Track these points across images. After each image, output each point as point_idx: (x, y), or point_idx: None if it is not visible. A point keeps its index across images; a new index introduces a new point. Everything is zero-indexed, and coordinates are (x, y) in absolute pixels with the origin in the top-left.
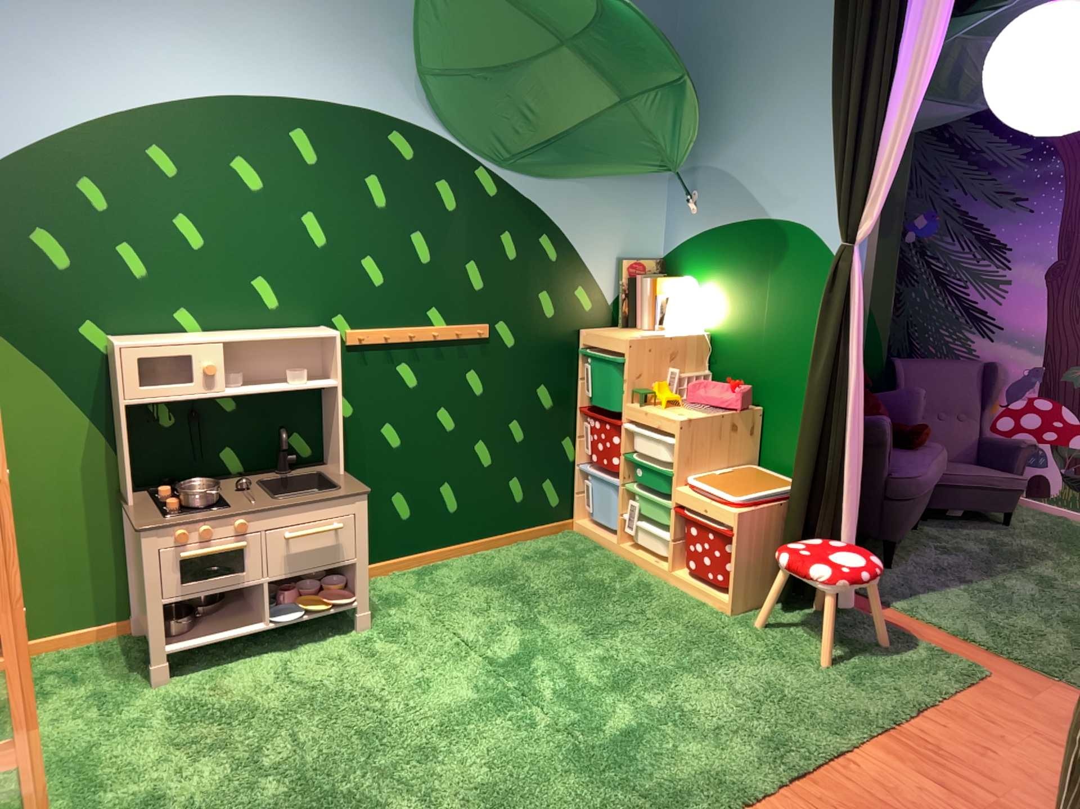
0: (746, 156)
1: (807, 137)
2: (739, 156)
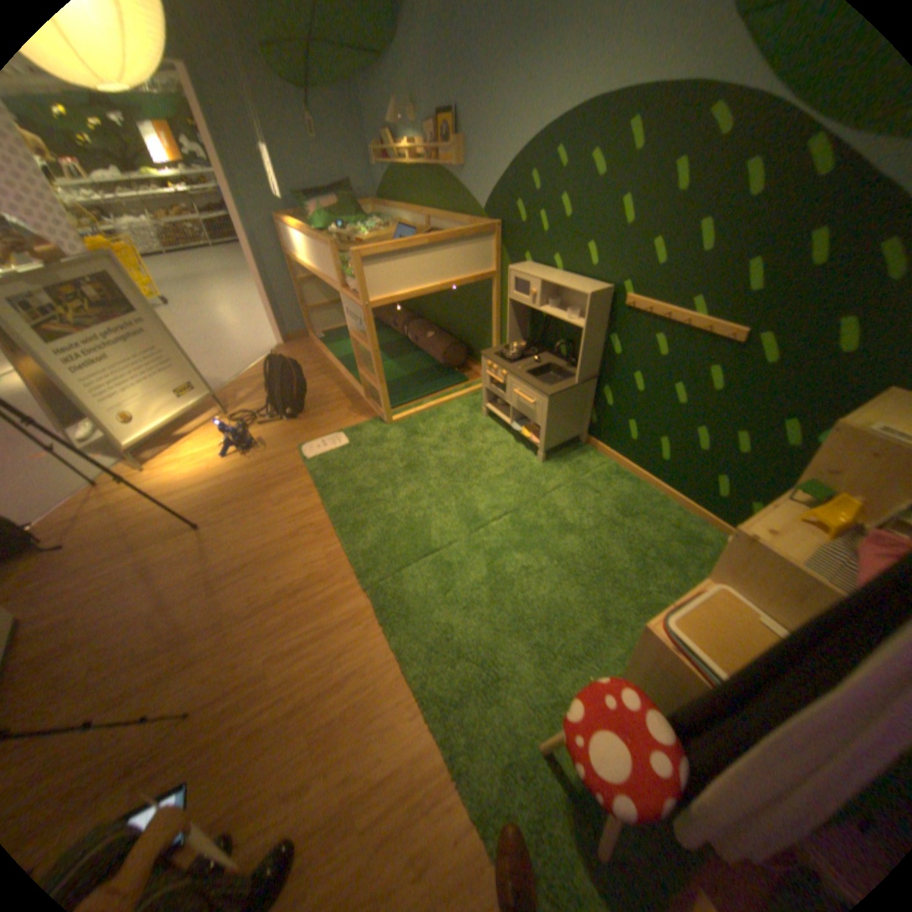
0: None
1: None
2: None
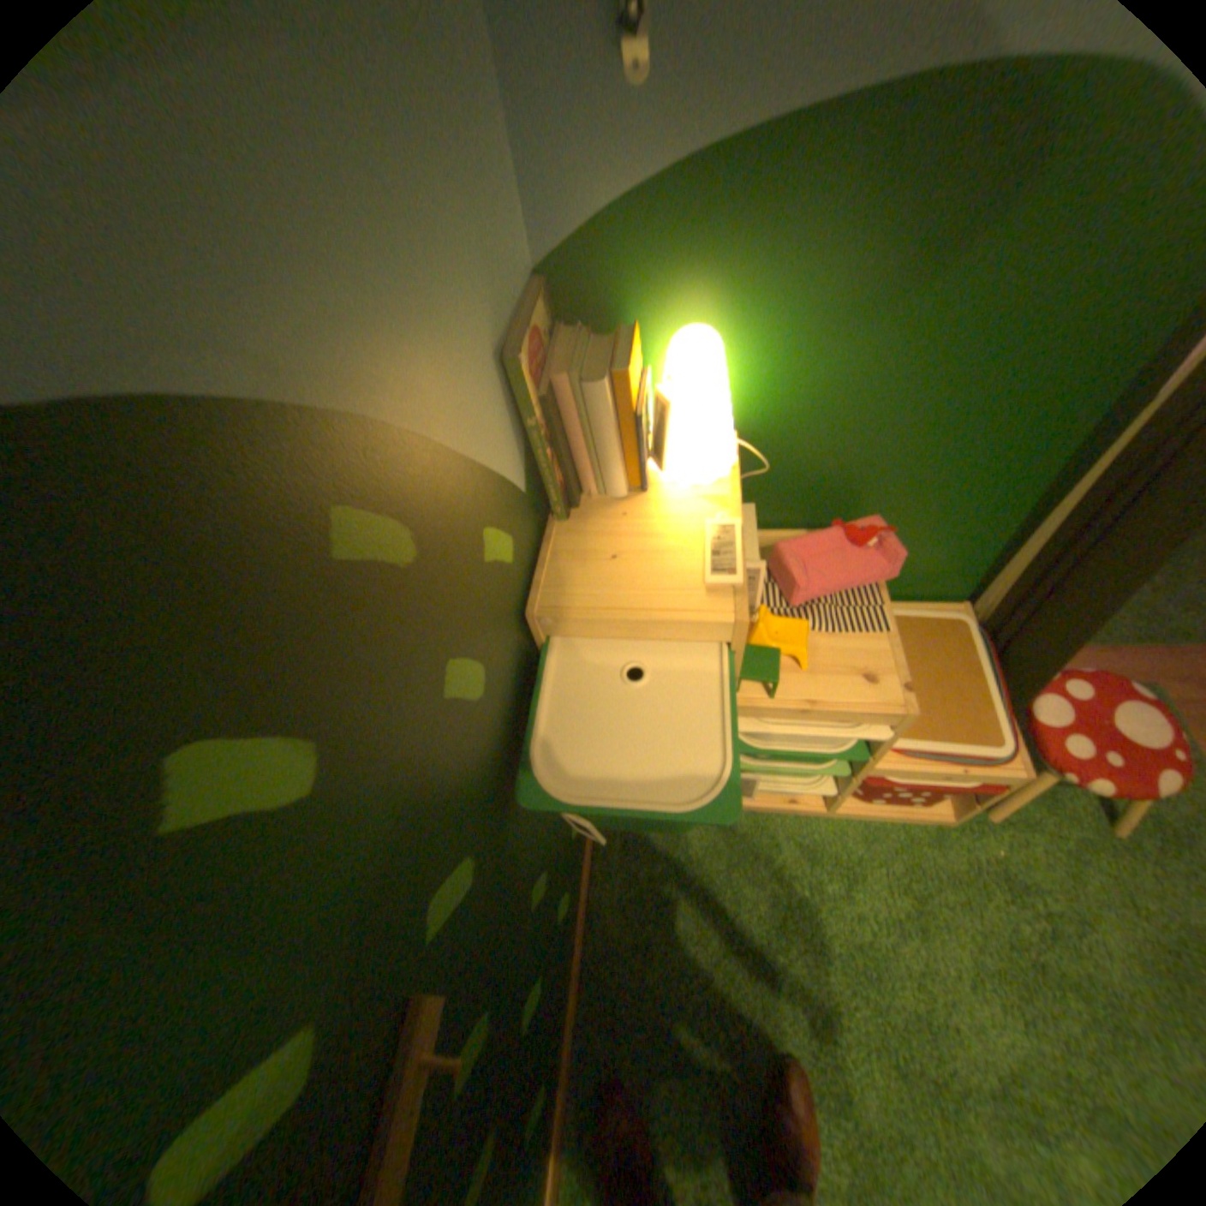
0: None
1: None
2: None
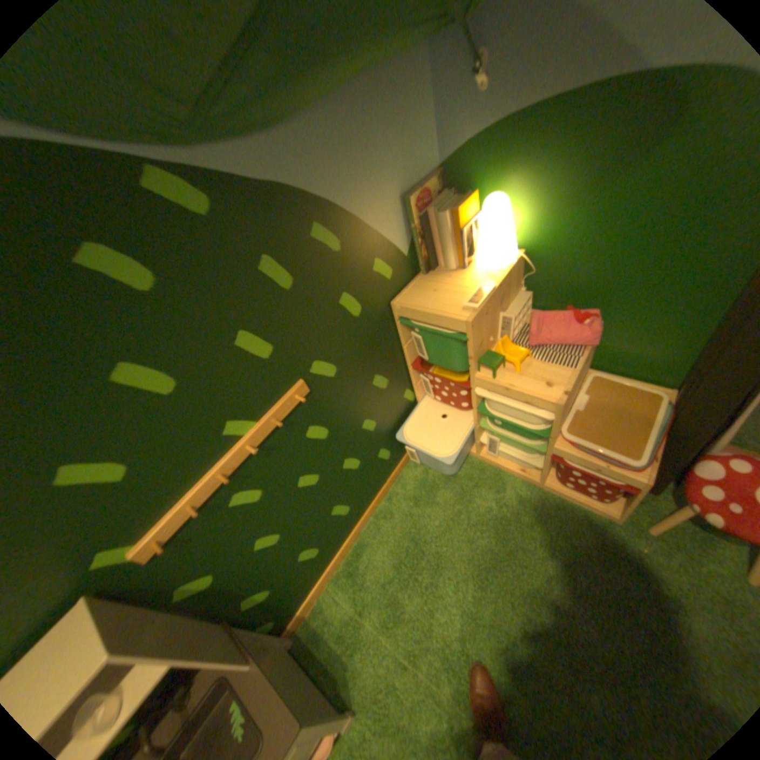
0: None
1: None
2: None
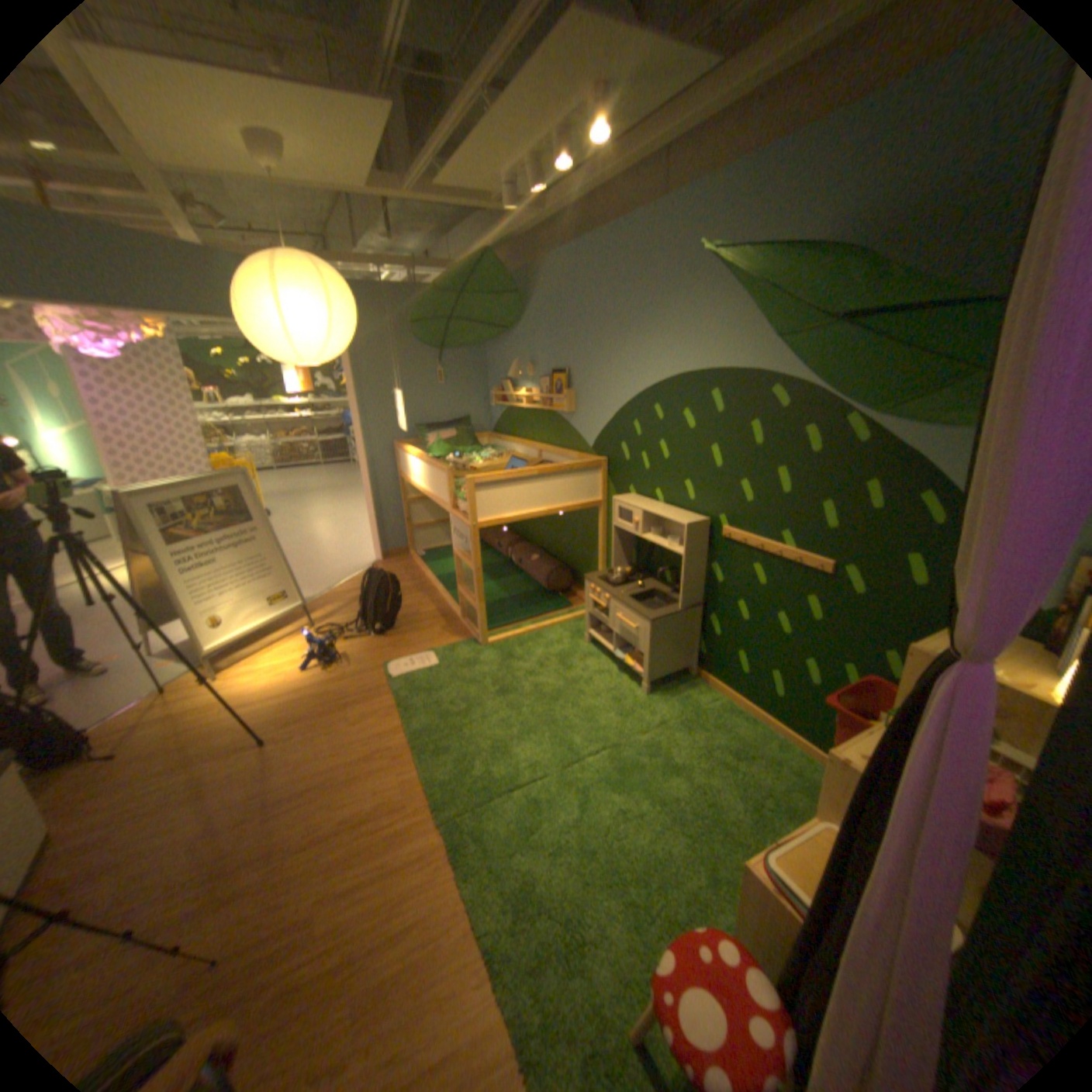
0: None
1: None
2: None
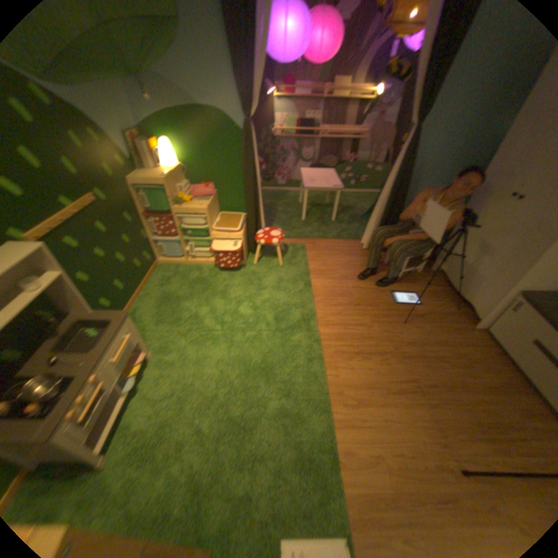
0: (173, 67)
1: (208, 59)
2: (169, 67)
